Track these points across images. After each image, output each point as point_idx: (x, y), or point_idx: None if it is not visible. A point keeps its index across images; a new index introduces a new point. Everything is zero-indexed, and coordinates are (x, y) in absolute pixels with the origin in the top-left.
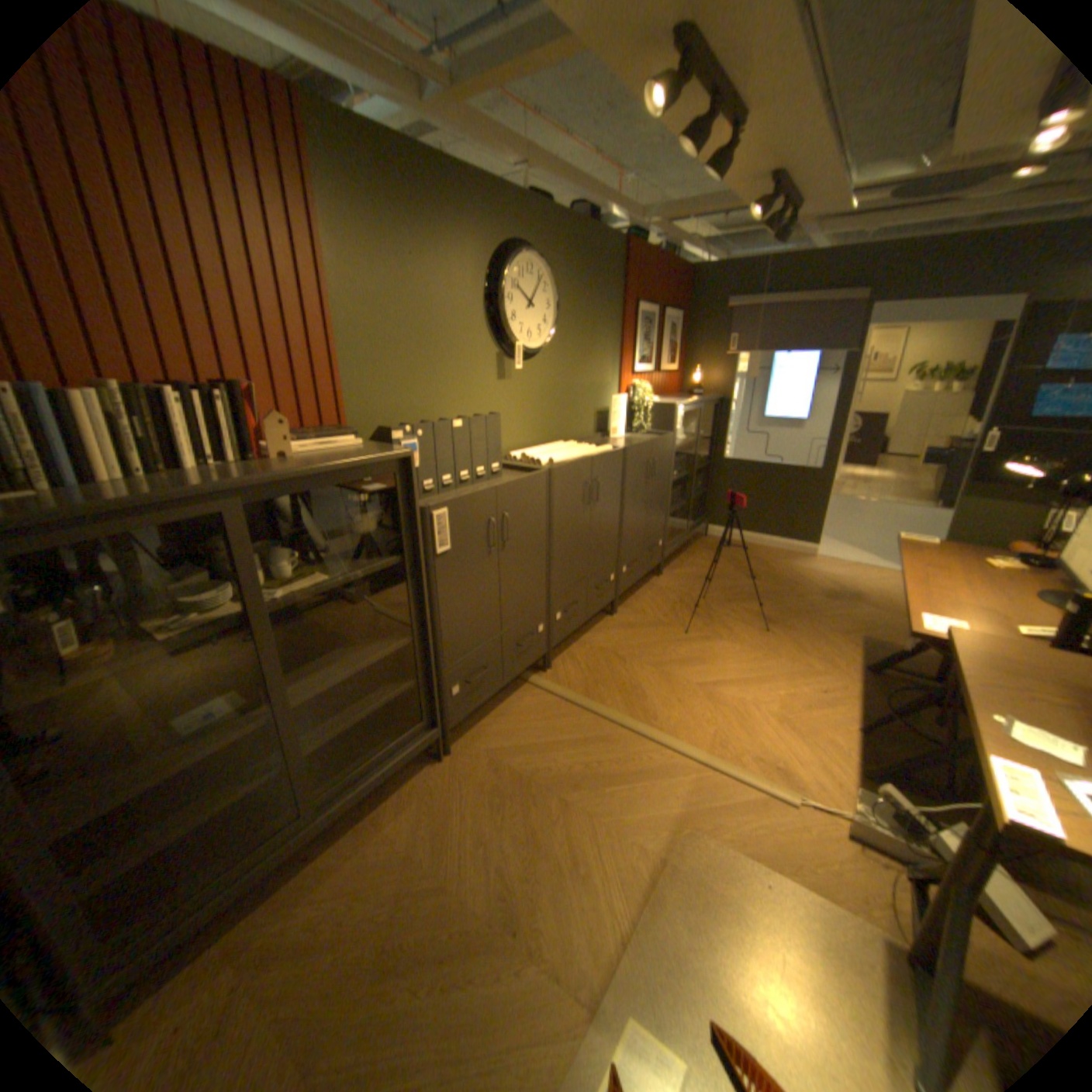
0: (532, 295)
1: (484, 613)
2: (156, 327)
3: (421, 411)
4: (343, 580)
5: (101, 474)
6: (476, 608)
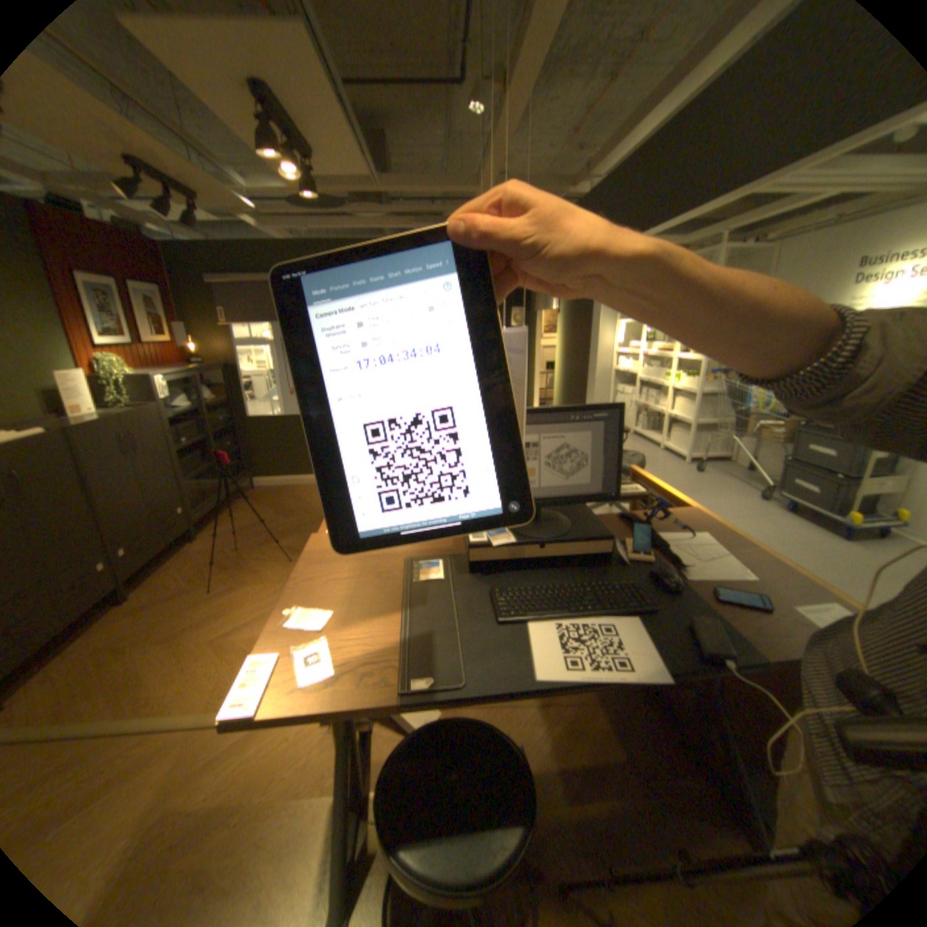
0: None
1: None
2: None
3: None
4: None
5: None
6: None
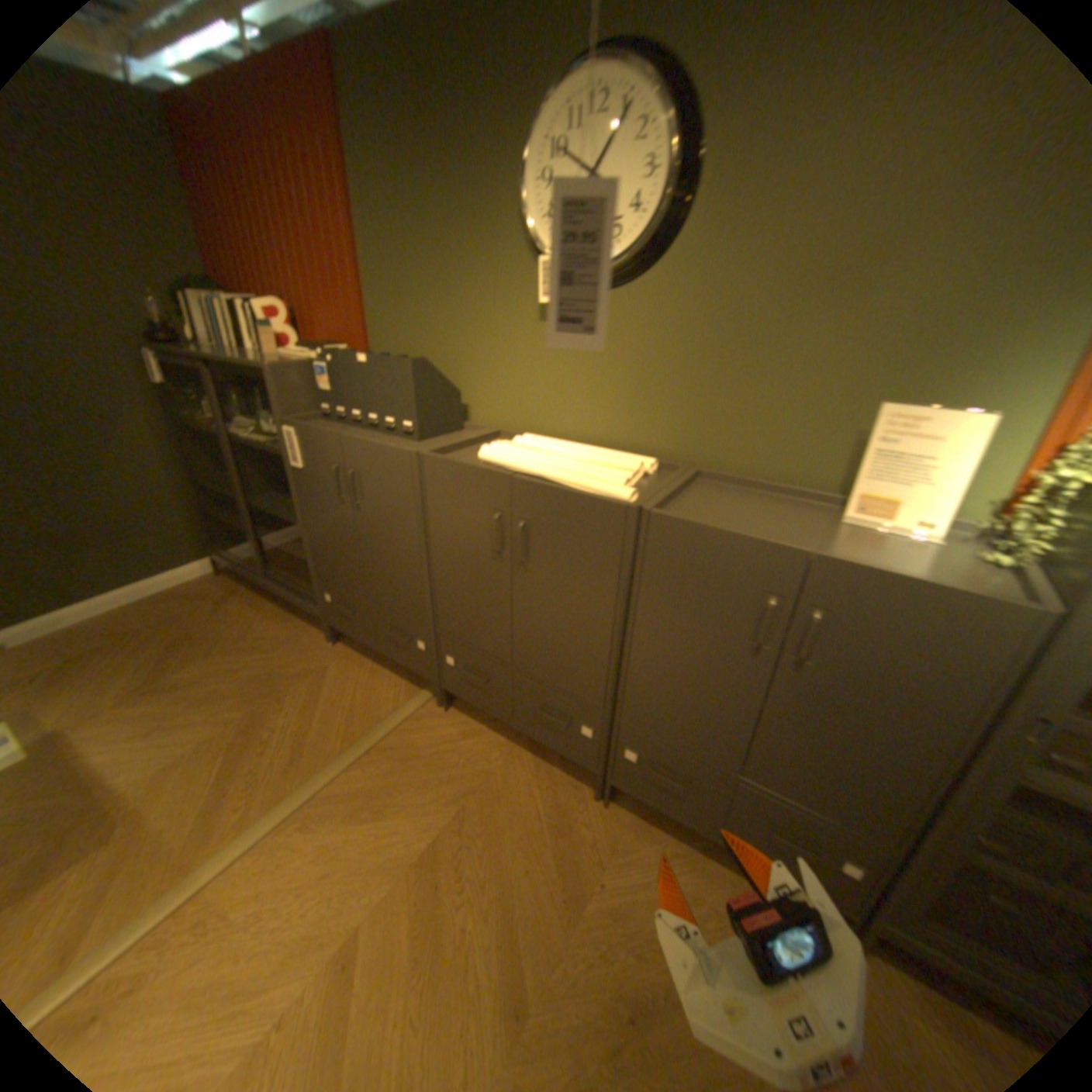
0: (603, 153)
1: (345, 557)
2: (280, 264)
3: (431, 345)
4: (261, 445)
5: (224, 341)
6: (336, 544)
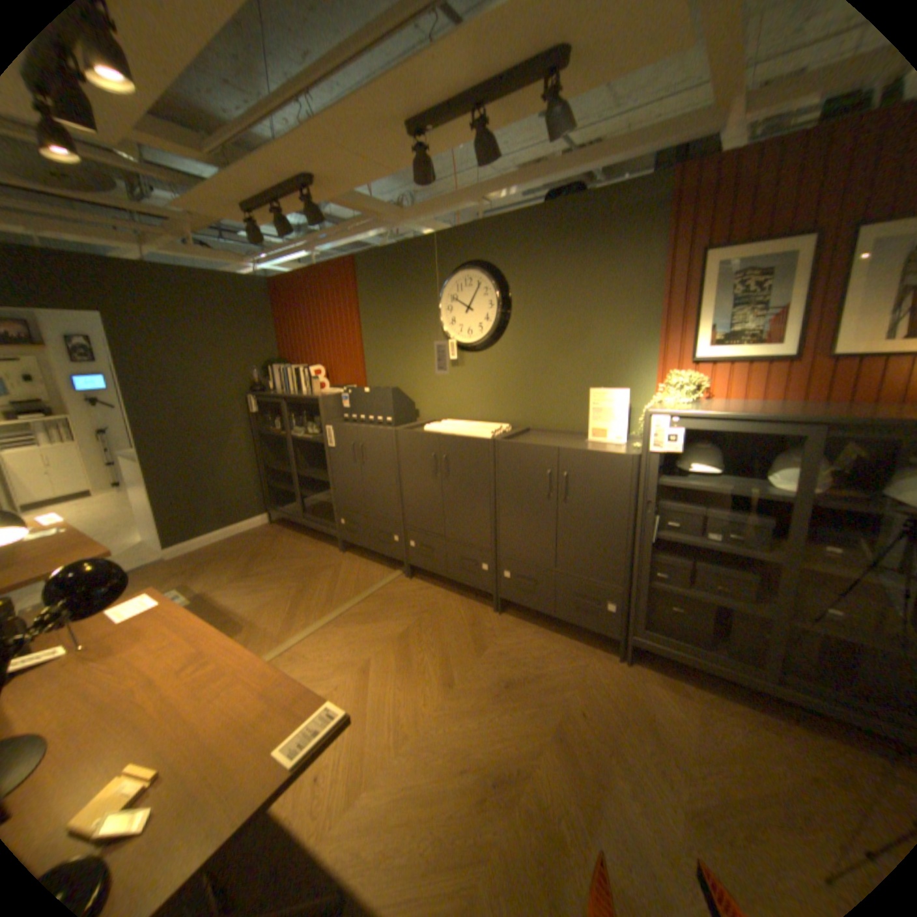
0: (471, 301)
1: (355, 494)
2: (322, 350)
3: (399, 383)
4: (309, 440)
5: (290, 389)
6: (350, 487)
